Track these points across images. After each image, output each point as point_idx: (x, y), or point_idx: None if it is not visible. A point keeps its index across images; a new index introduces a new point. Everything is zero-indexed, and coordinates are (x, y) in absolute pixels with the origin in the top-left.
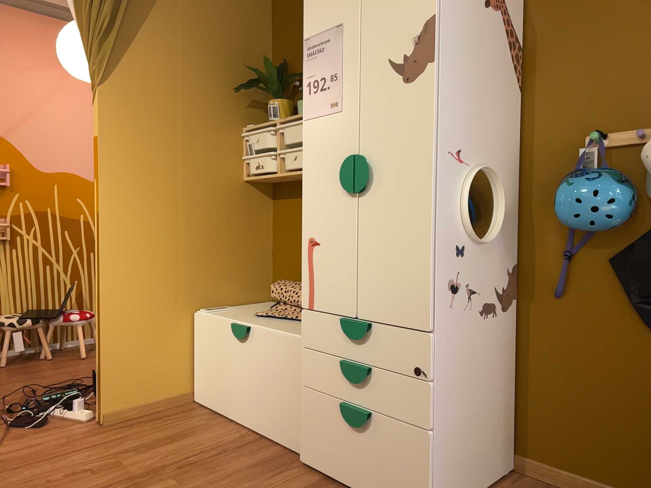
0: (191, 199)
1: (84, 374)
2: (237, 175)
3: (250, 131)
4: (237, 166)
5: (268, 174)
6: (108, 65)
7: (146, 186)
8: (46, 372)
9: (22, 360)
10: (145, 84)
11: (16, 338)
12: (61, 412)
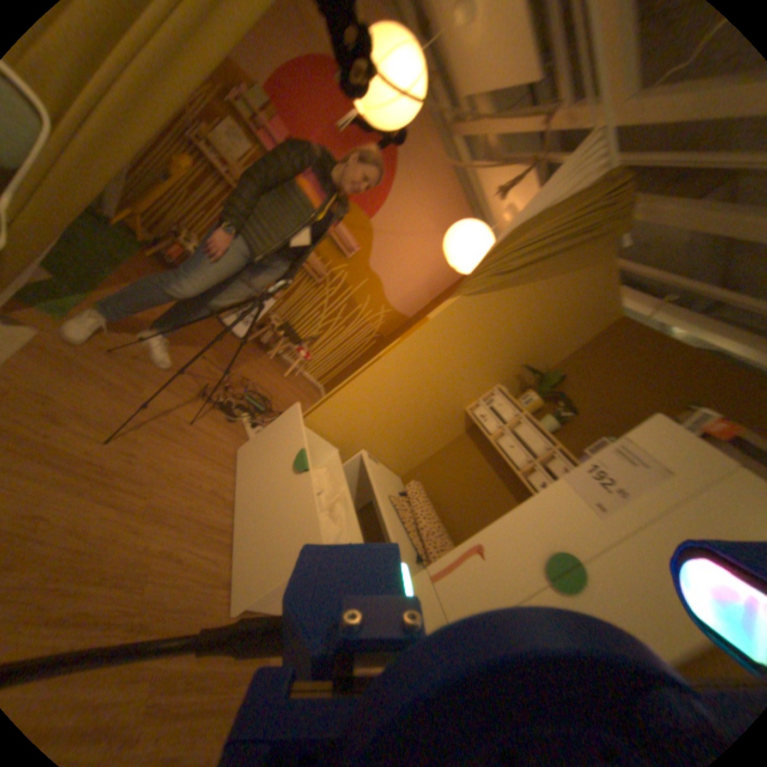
0: (428, 396)
1: (274, 396)
2: (463, 405)
3: (500, 394)
4: (469, 401)
5: (482, 430)
6: (479, 290)
7: (416, 369)
8: (260, 373)
9: (256, 348)
10: (482, 318)
11: (265, 336)
12: (244, 422)
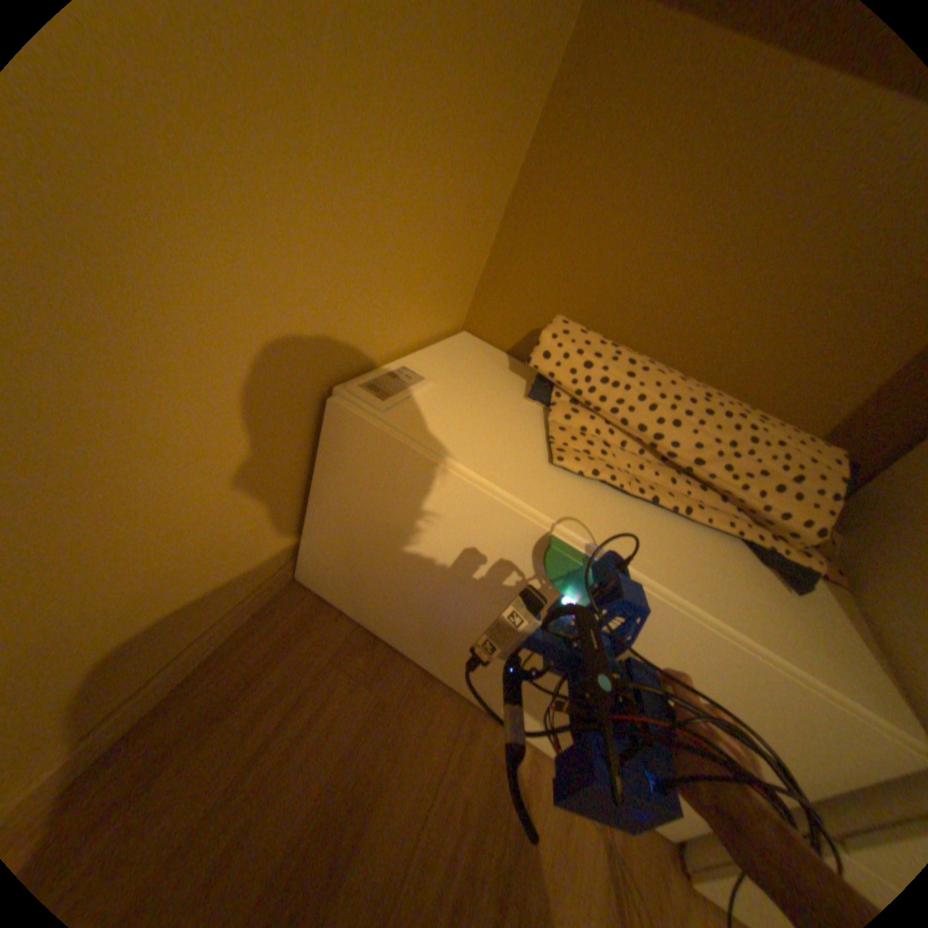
0: None
1: None
2: None
3: None
4: None
5: None
6: None
7: None
8: None
9: None
10: None
11: None
12: None
